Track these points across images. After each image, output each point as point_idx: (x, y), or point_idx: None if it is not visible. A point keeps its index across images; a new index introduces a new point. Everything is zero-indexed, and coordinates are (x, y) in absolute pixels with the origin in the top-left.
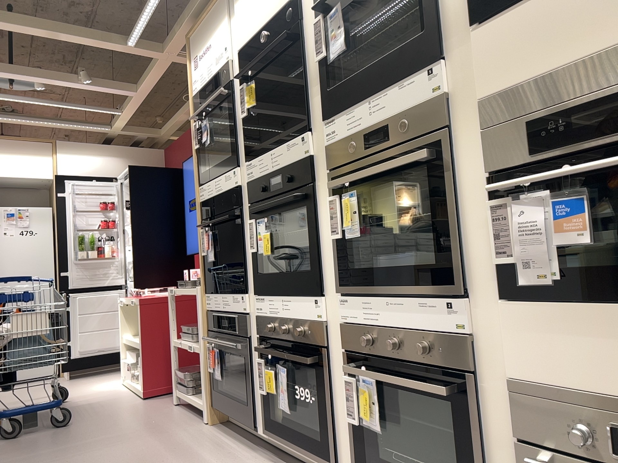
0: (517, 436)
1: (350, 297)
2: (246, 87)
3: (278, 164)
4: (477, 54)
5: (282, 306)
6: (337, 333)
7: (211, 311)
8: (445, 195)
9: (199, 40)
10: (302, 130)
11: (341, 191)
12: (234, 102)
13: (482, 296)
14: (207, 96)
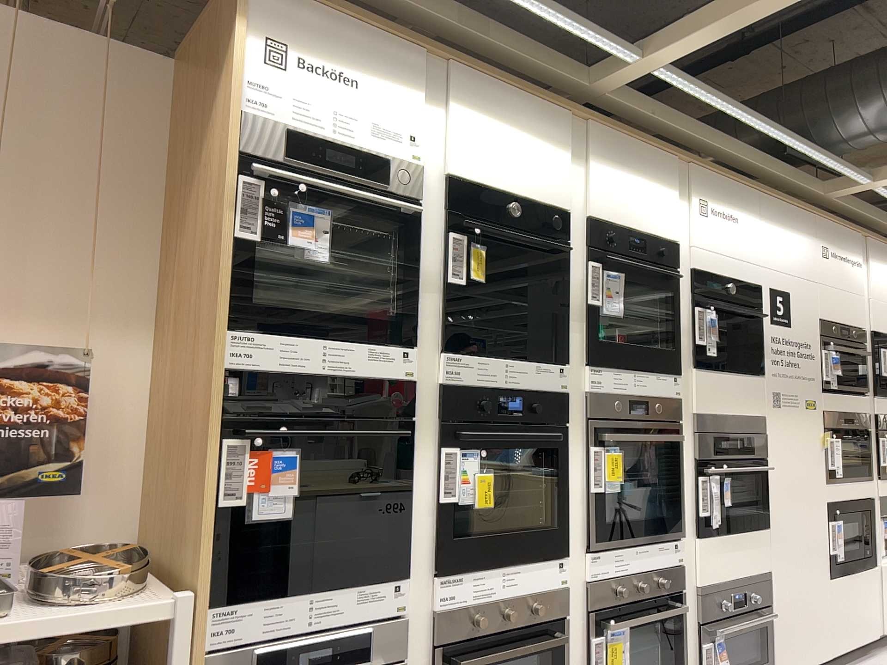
0: (701, 620)
1: (599, 551)
2: (477, 248)
3: (520, 385)
4: (697, 386)
5: (504, 580)
6: (576, 595)
7: (237, 645)
8: (679, 467)
9: (310, 31)
10: (558, 360)
11: (602, 444)
12: (421, 239)
13: (686, 537)
14: (329, 164)
